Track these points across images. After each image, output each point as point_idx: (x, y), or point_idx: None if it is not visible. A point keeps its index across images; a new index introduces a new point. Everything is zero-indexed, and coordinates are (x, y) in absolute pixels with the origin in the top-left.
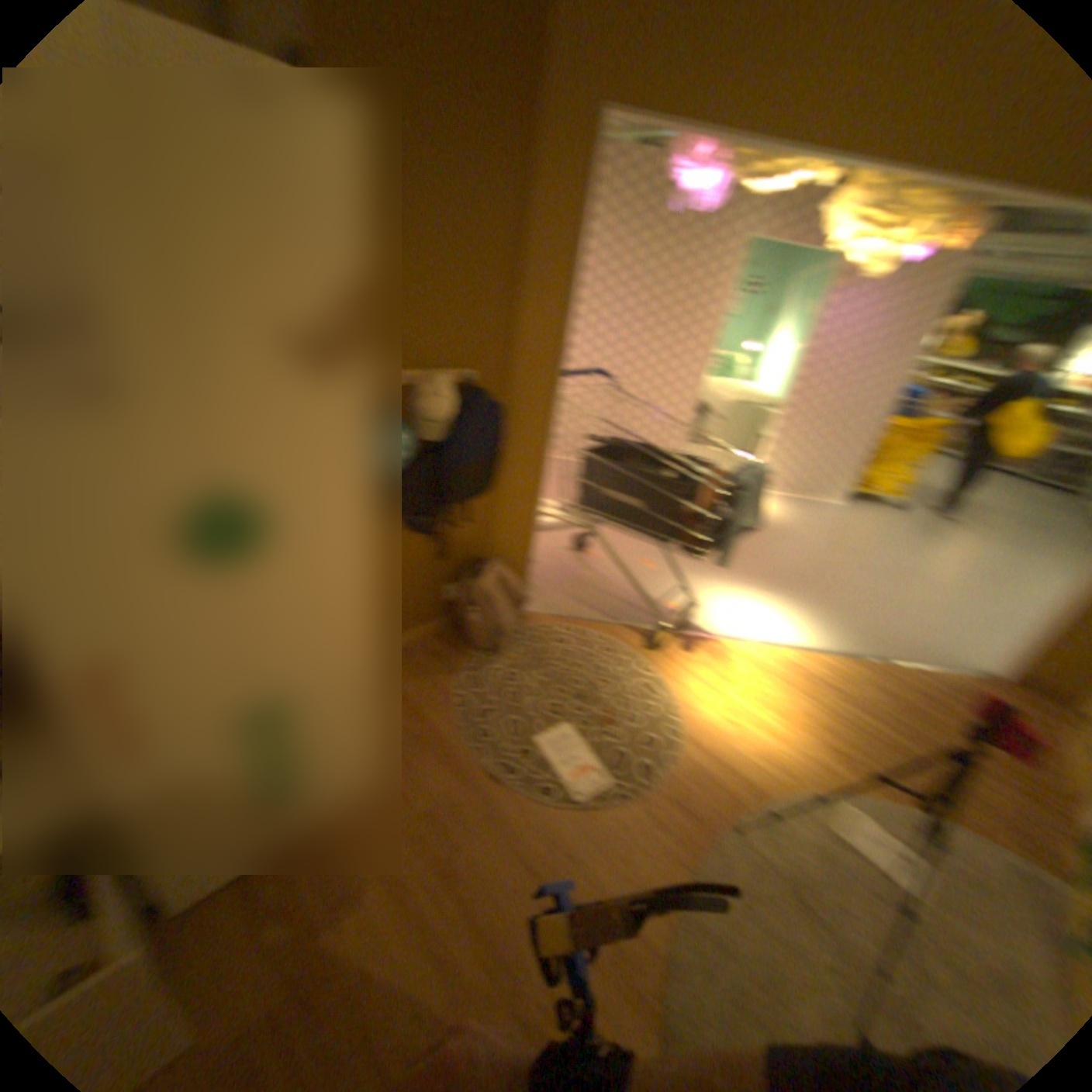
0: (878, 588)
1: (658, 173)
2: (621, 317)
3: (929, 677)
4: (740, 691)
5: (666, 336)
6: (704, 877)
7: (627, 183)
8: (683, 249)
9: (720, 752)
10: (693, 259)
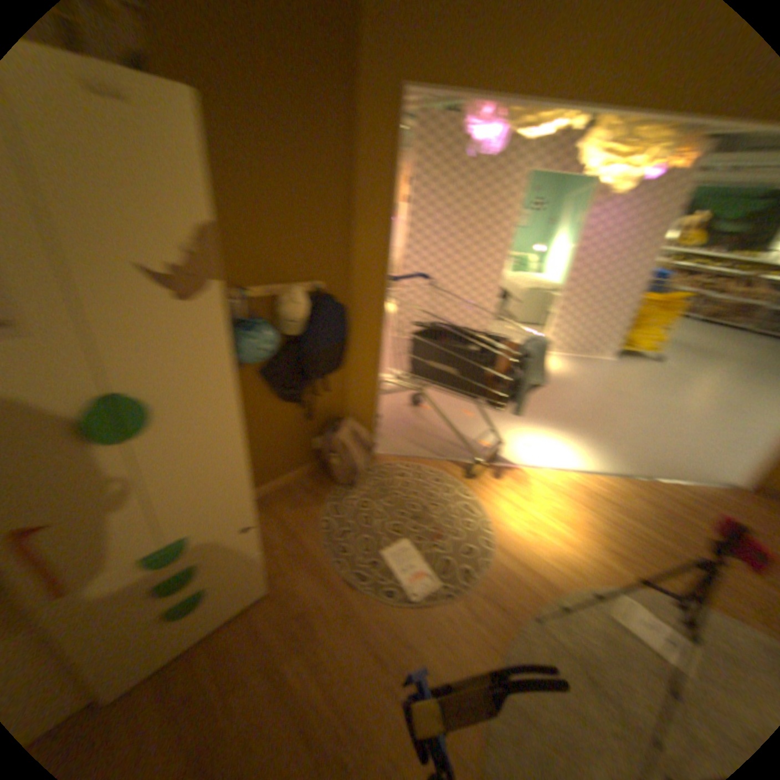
0: (641, 422)
1: (458, 129)
2: (439, 233)
3: (684, 489)
4: (537, 508)
5: (472, 245)
6: (511, 659)
7: (436, 139)
8: (480, 182)
9: (522, 557)
10: (488, 189)
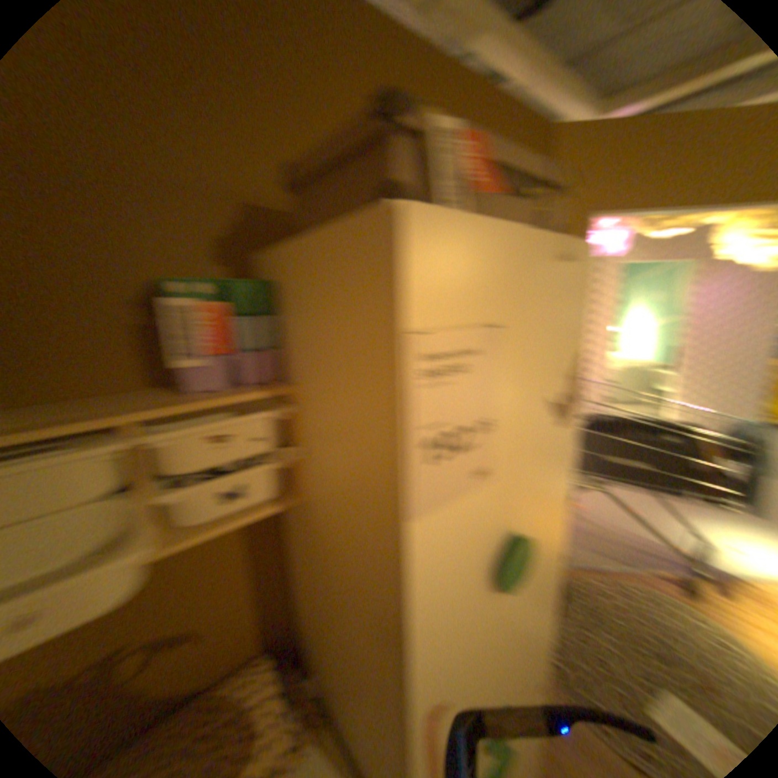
0: None
1: None
2: None
3: None
4: None
5: None
6: None
7: None
8: None
9: None
10: None
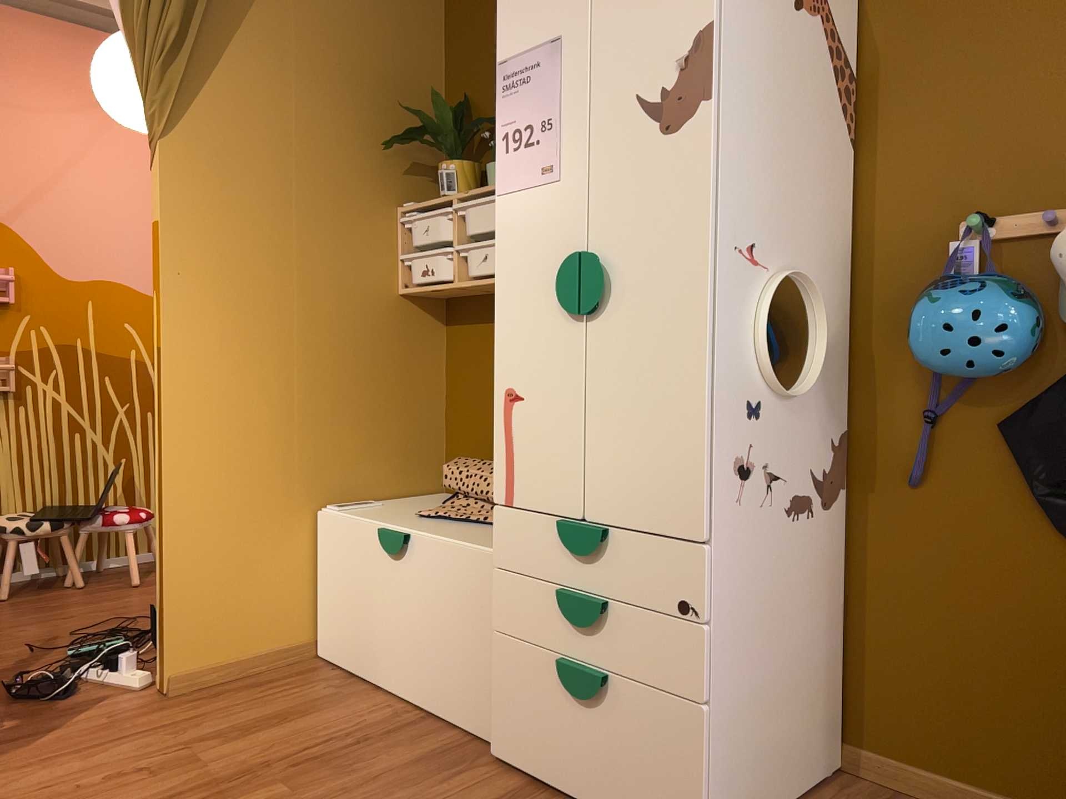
0: None
1: None
2: None
3: None
4: None
5: None
6: None
7: None
8: None
9: None
10: None
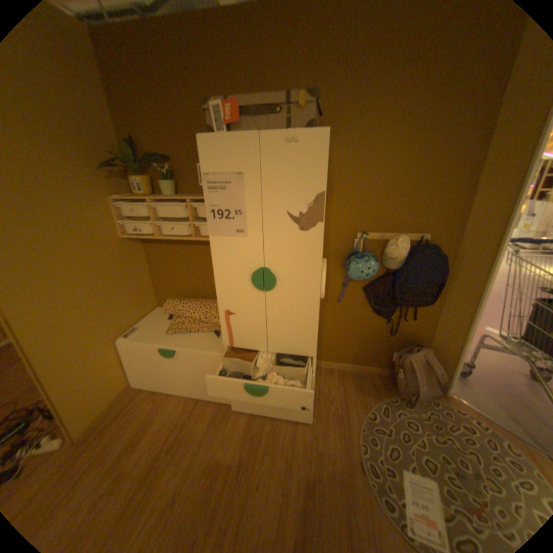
0: None
1: None
2: None
3: None
4: None
5: None
6: None
7: None
8: None
9: None
10: None
